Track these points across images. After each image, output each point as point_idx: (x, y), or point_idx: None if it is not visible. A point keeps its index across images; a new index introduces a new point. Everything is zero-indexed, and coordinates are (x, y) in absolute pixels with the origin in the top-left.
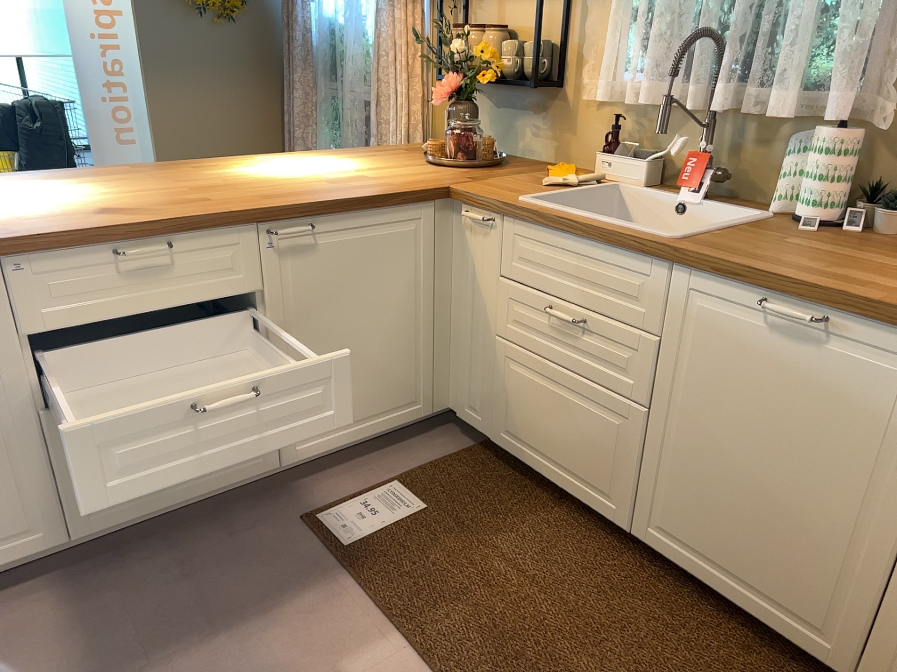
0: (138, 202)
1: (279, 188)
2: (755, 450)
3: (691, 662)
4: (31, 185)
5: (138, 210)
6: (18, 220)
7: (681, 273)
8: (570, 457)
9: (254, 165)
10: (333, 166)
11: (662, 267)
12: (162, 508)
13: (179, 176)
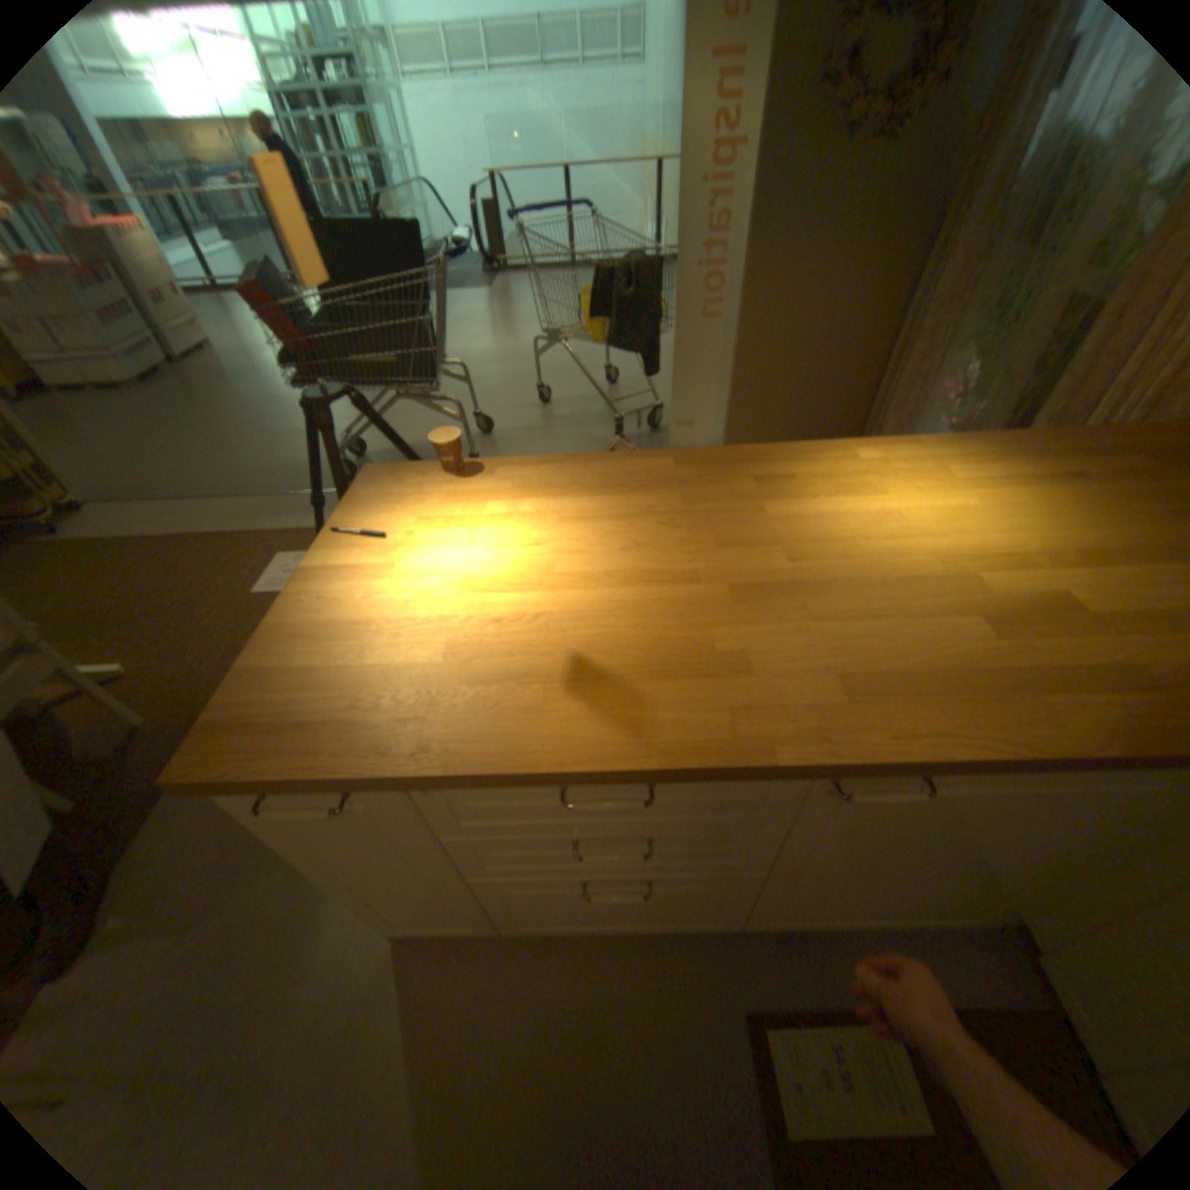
0: (634, 636)
1: (886, 627)
2: None
3: None
4: (535, 505)
5: (622, 689)
6: (455, 675)
7: None
8: None
9: (852, 485)
10: (1000, 517)
11: None
12: (596, 935)
13: (727, 509)
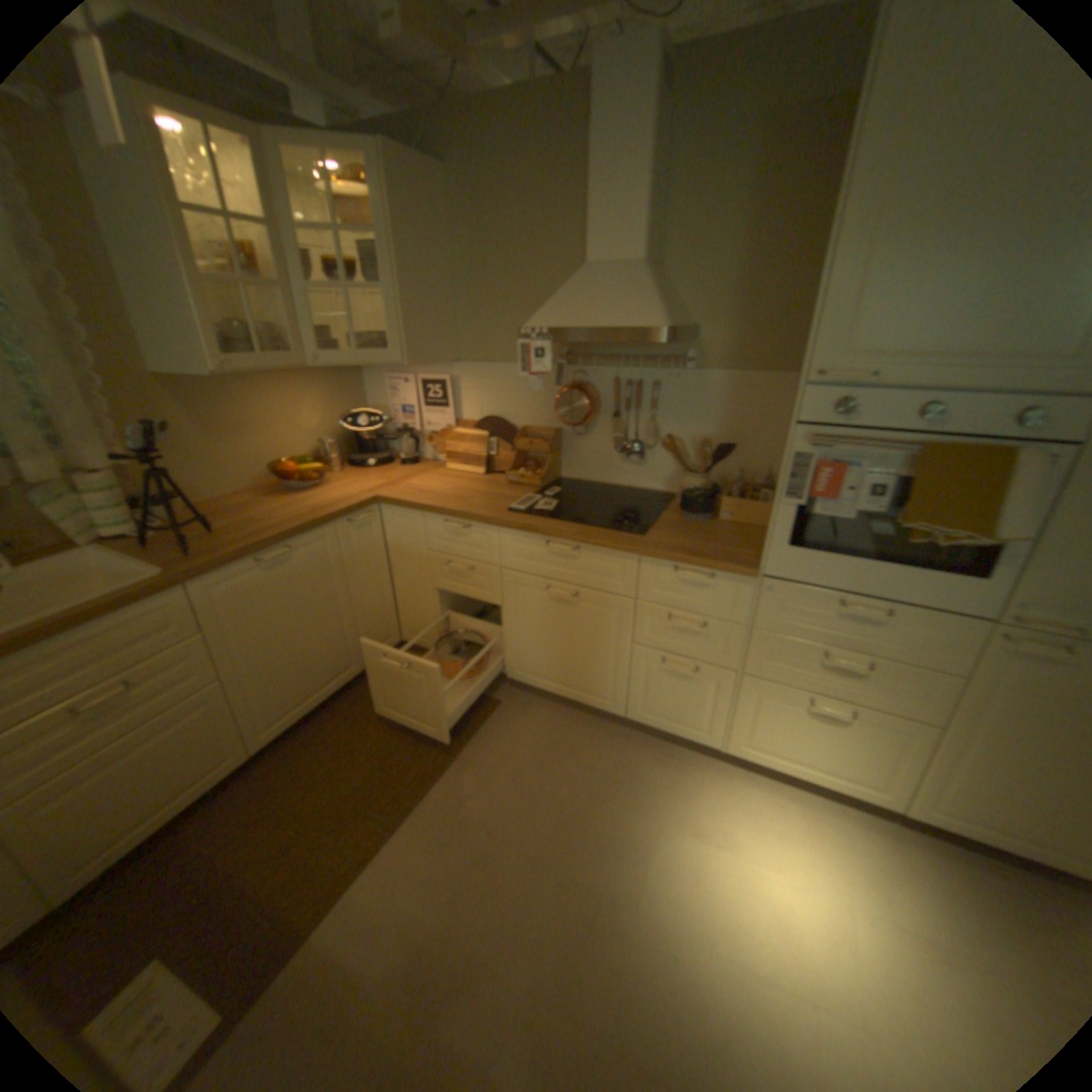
0: None
1: None
2: (288, 631)
3: (346, 732)
4: None
5: None
6: None
7: (194, 585)
8: (172, 785)
9: None
10: None
11: (175, 593)
12: None
13: None
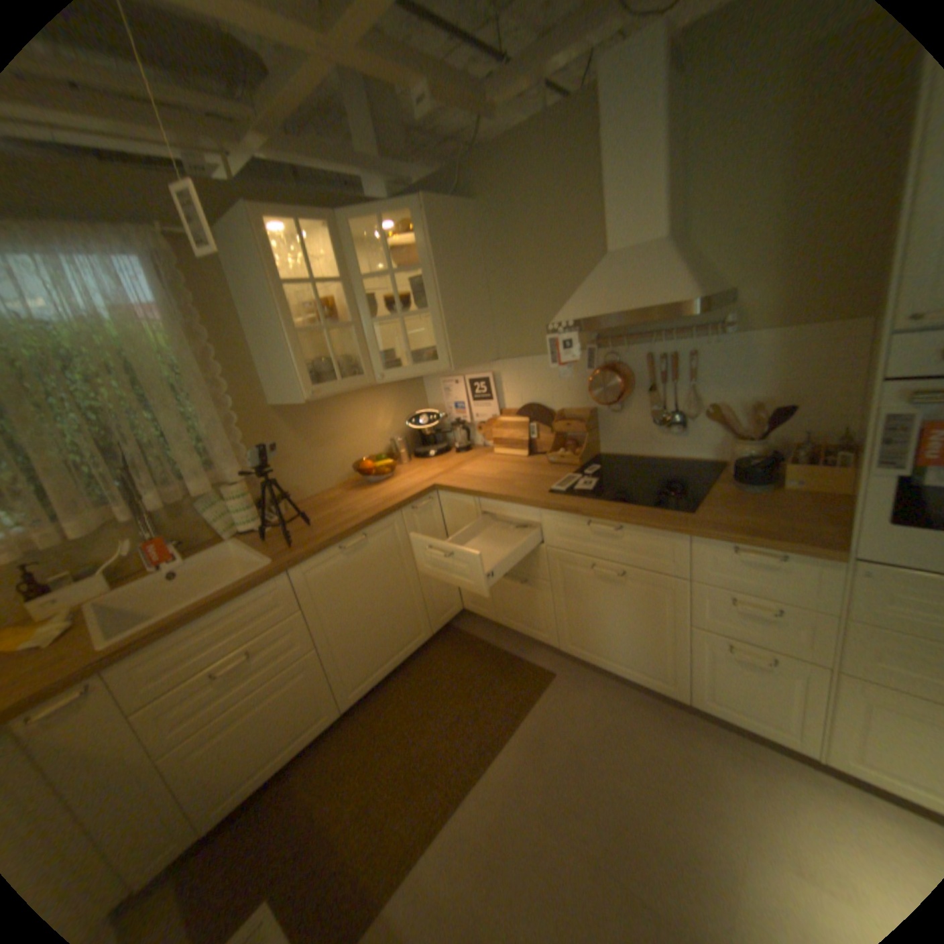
0: None
1: None
2: (368, 606)
3: (419, 696)
4: None
5: None
6: None
7: (295, 572)
8: (284, 738)
9: None
10: None
11: (282, 579)
12: None
13: None
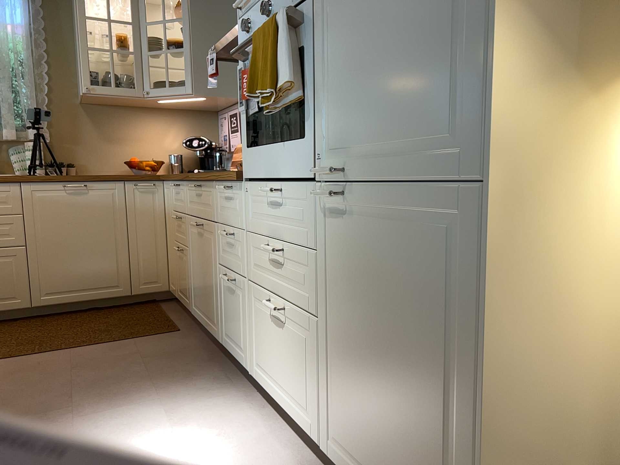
0: None
1: None
2: (76, 238)
3: (89, 320)
4: None
5: None
6: None
7: (26, 185)
8: None
9: None
10: None
11: (16, 186)
12: None
13: None
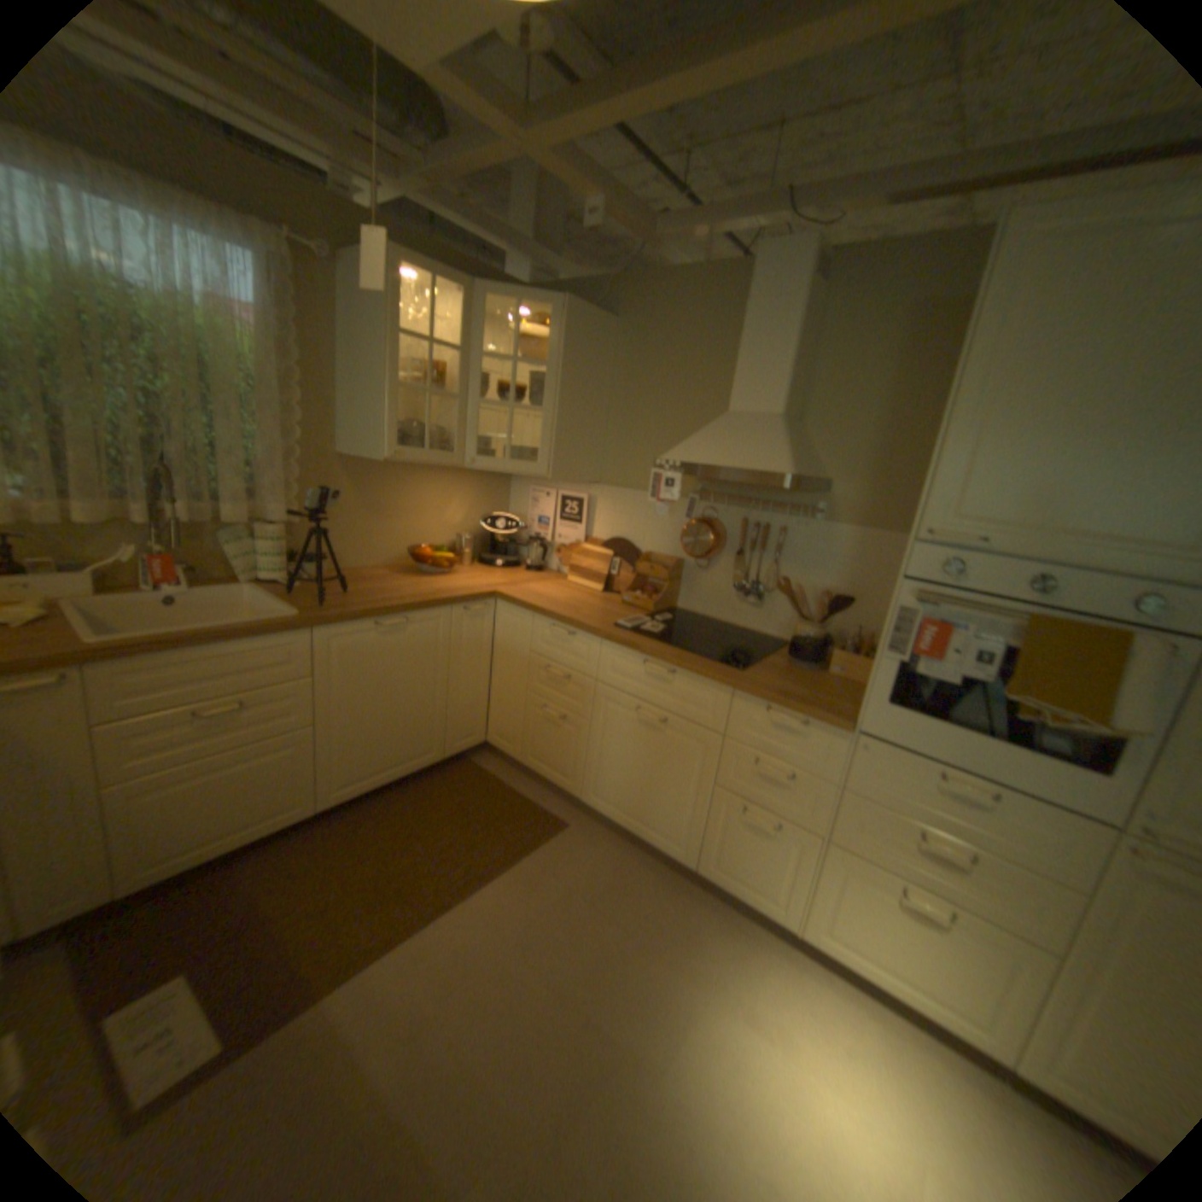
0: None
1: None
2: (386, 699)
3: (412, 816)
4: None
5: None
6: None
7: (322, 632)
8: (249, 815)
9: None
10: None
11: (306, 635)
12: None
13: None
